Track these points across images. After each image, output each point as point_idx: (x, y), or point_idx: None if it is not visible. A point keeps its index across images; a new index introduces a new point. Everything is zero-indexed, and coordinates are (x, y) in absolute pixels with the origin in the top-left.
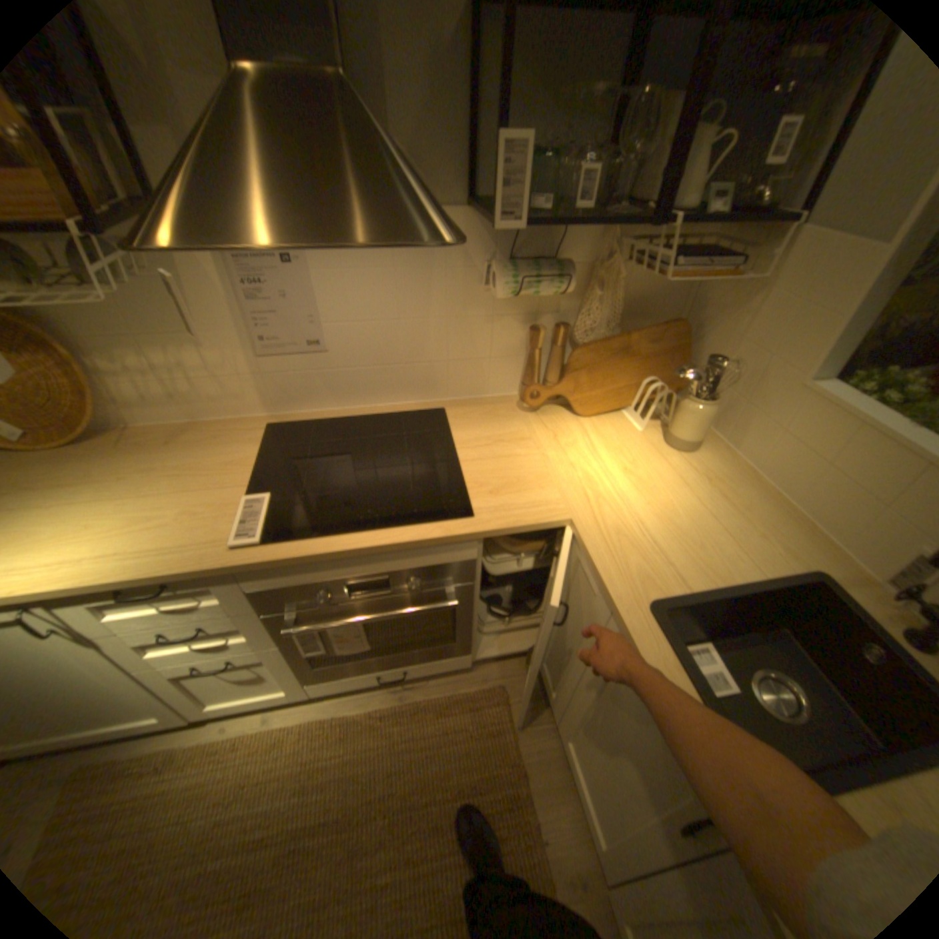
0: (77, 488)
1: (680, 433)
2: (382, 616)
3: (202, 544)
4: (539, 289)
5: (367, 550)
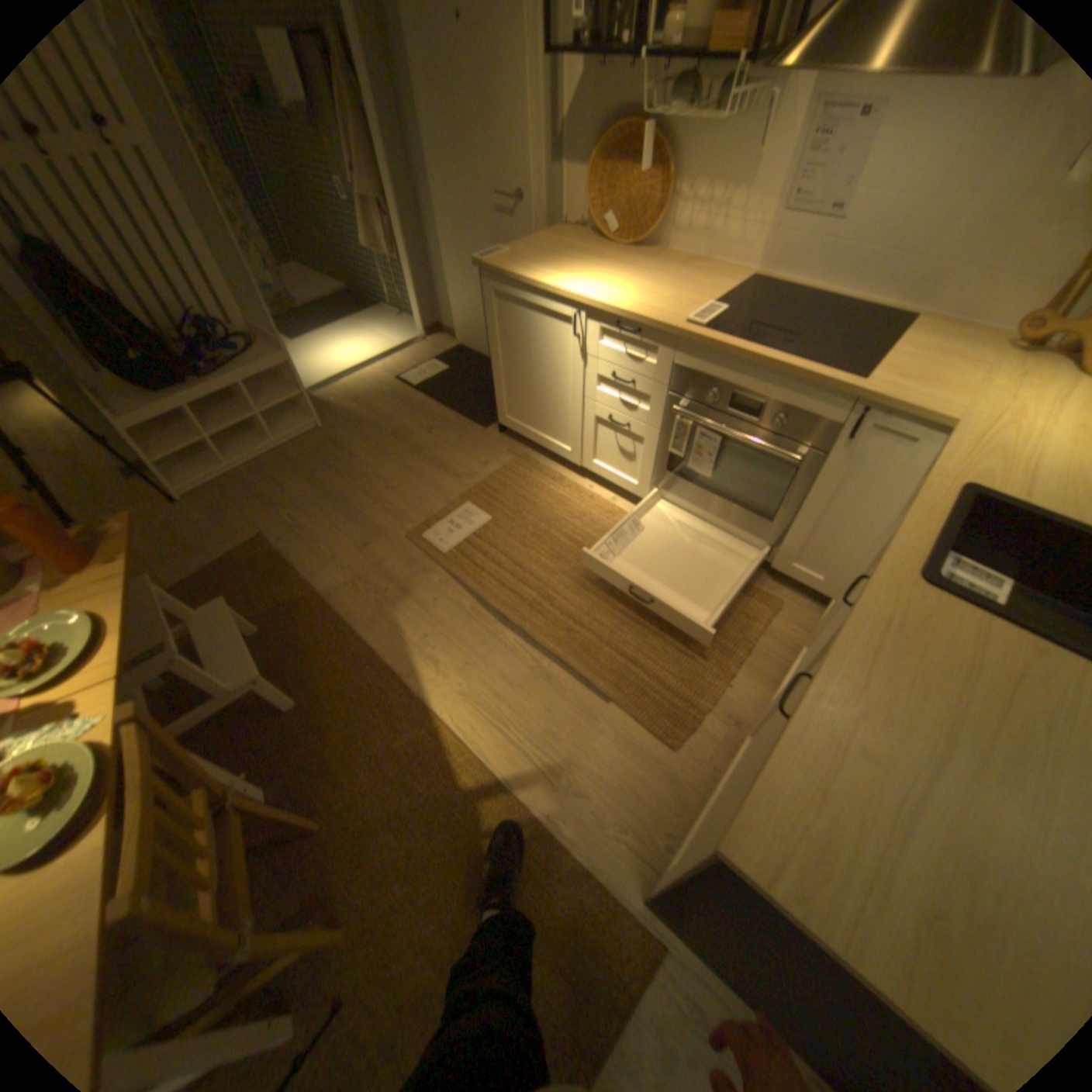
0: (626, 267)
1: None
2: (739, 436)
3: (672, 314)
4: None
5: (765, 362)
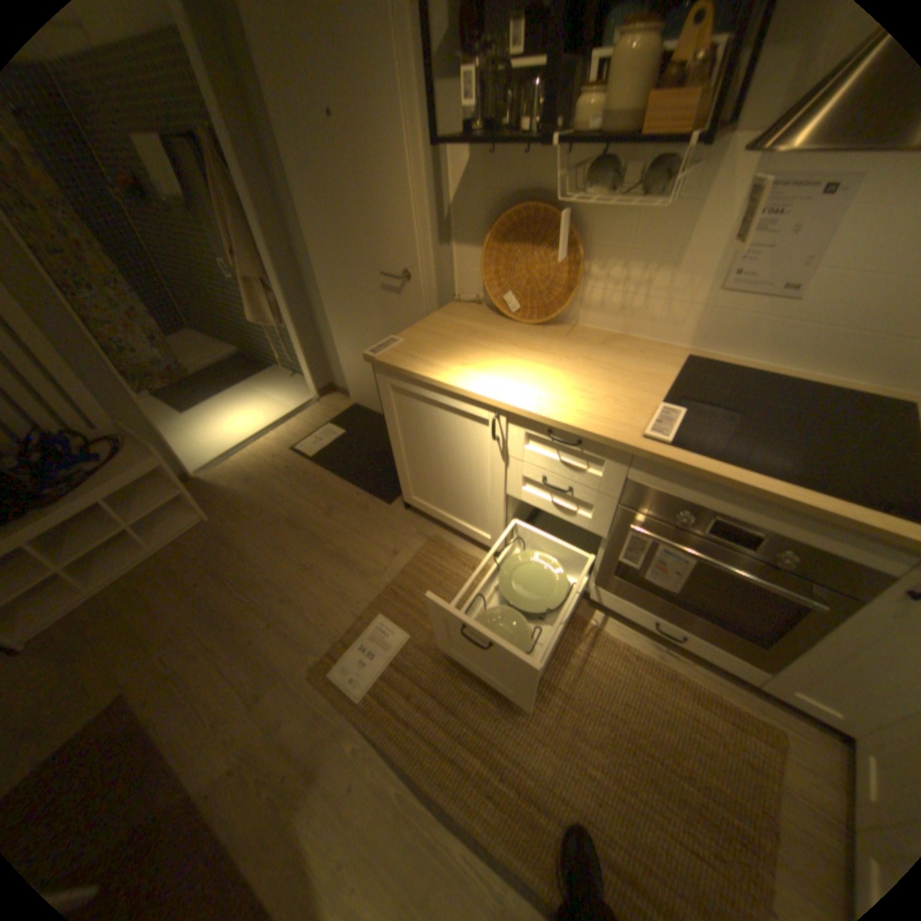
0: (542, 353)
1: None
2: (730, 569)
3: (622, 423)
4: None
5: (774, 497)
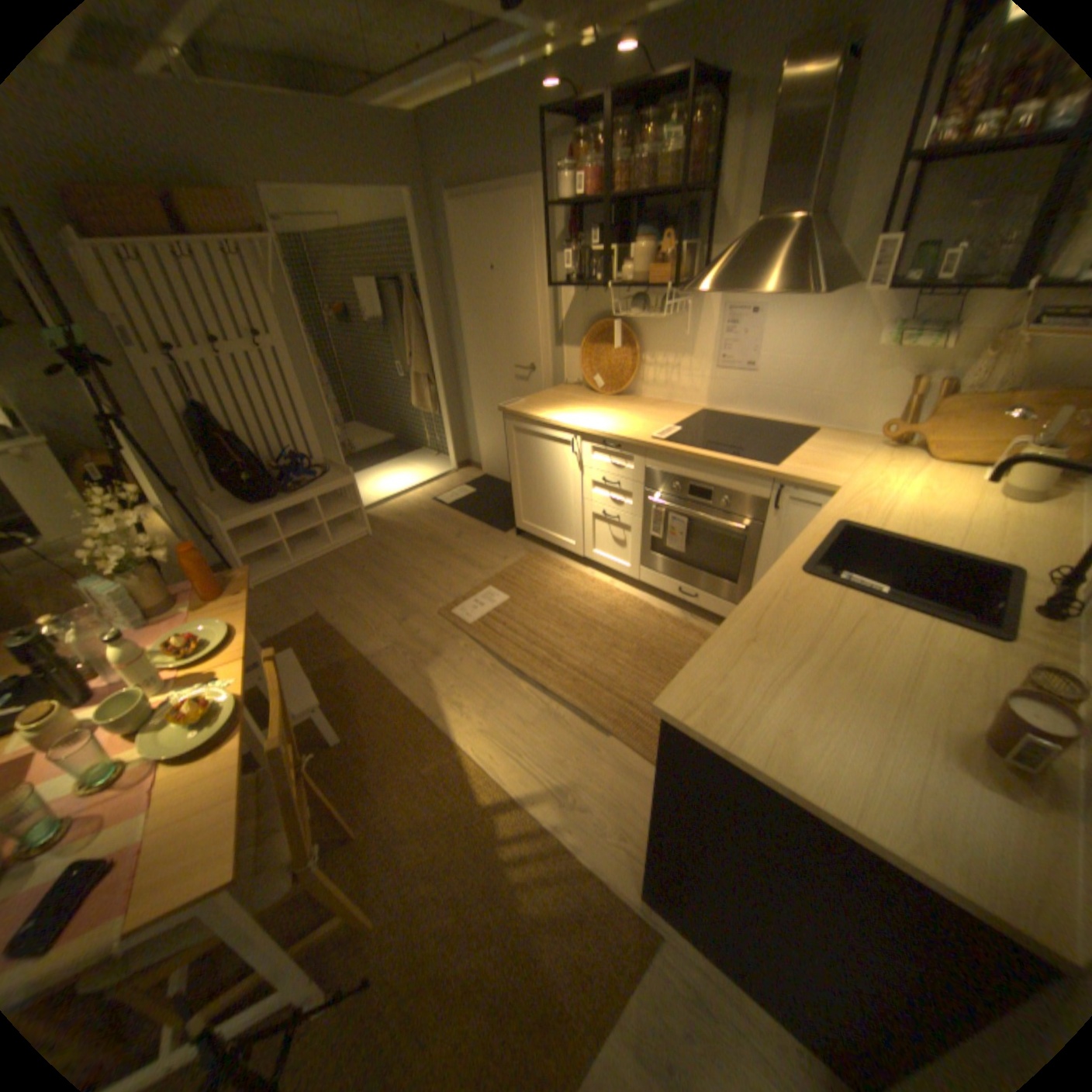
0: (610, 408)
1: (1011, 479)
2: (698, 515)
3: (641, 434)
4: (919, 341)
5: (706, 460)
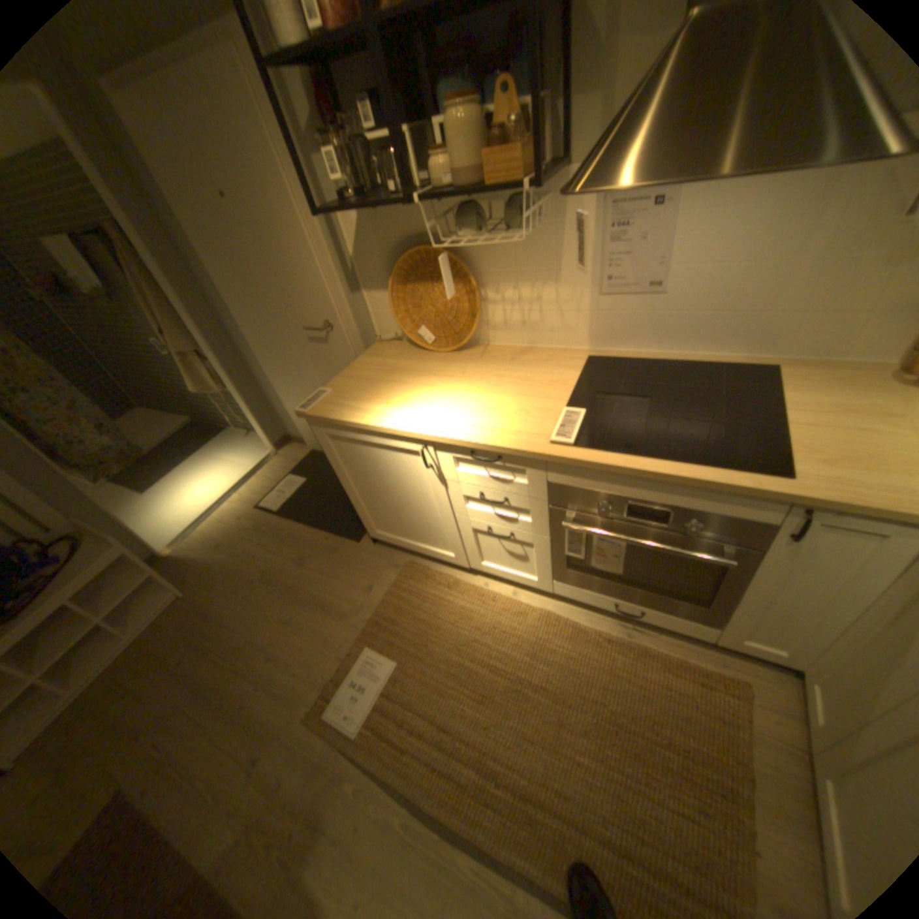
0: (459, 379)
1: None
2: (651, 545)
3: (531, 434)
4: None
5: (663, 477)
